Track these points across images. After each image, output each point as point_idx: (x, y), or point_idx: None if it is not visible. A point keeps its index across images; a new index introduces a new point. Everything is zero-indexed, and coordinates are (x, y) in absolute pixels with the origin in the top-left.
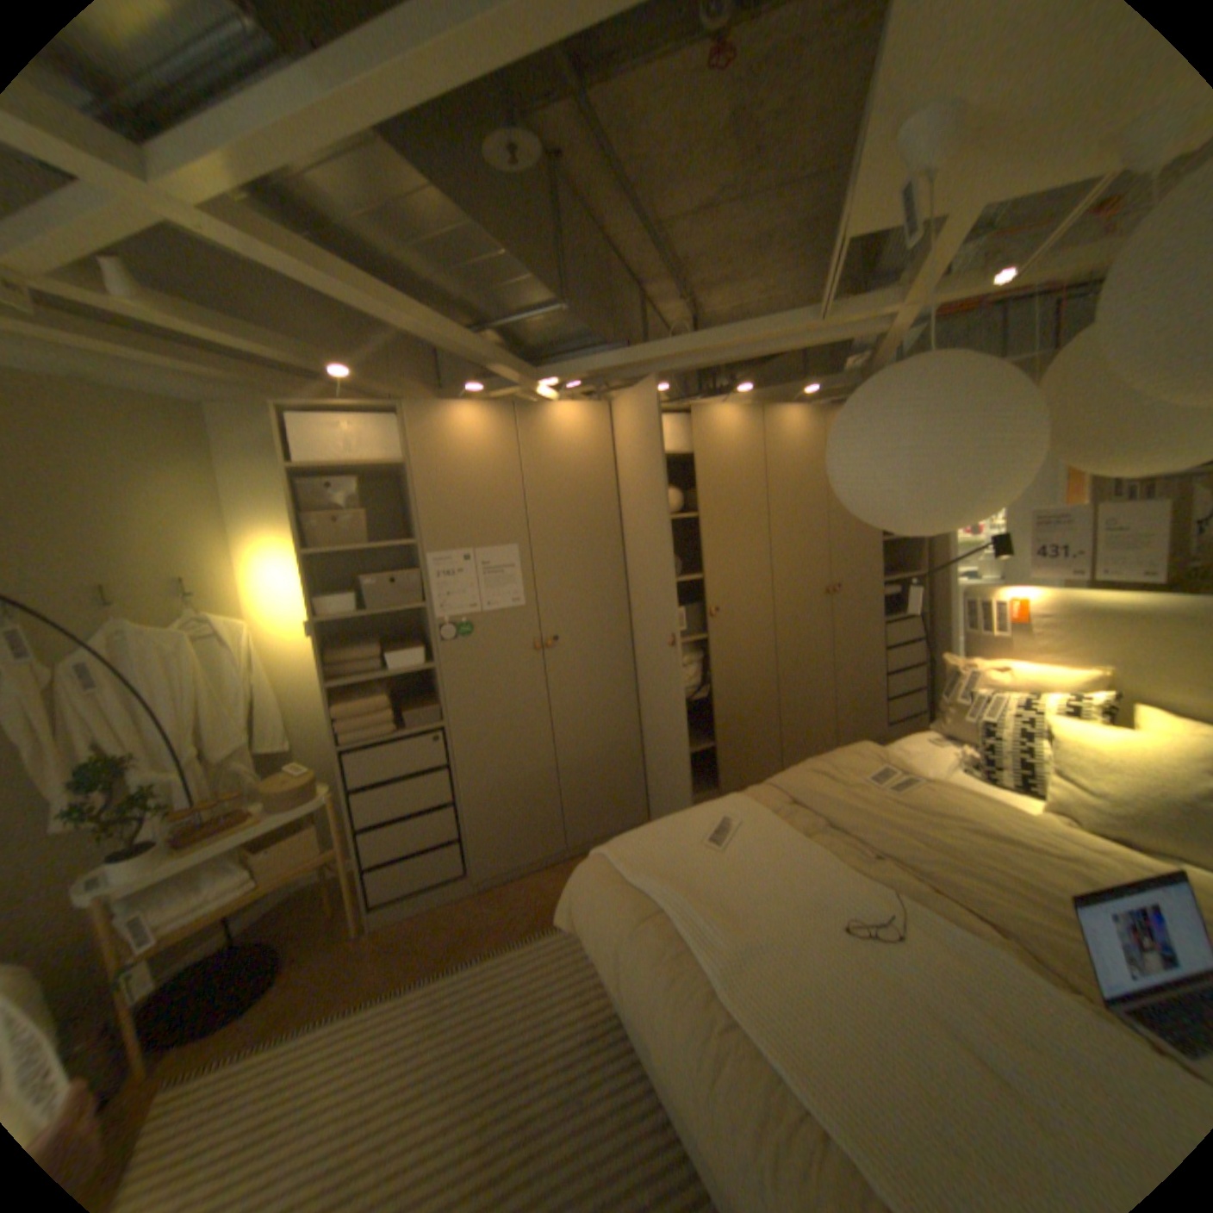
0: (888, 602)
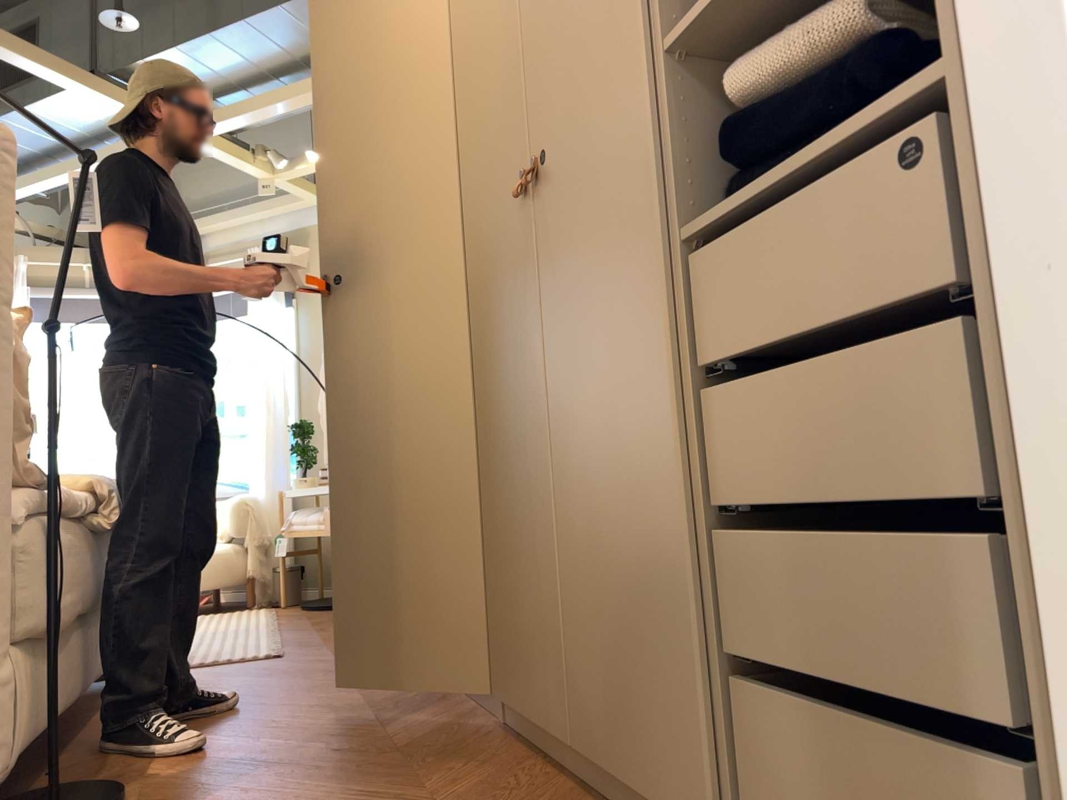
0: (716, 137)
